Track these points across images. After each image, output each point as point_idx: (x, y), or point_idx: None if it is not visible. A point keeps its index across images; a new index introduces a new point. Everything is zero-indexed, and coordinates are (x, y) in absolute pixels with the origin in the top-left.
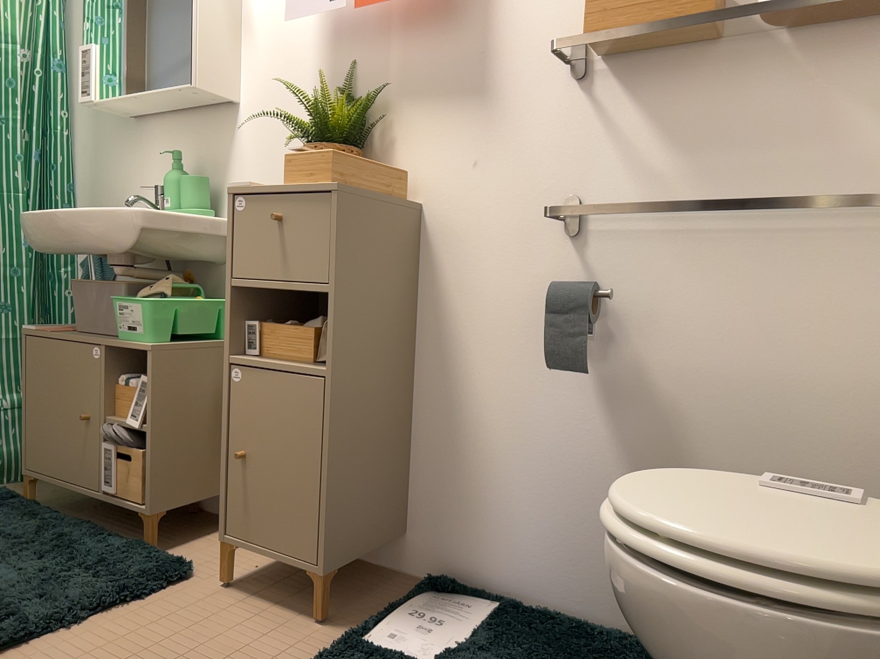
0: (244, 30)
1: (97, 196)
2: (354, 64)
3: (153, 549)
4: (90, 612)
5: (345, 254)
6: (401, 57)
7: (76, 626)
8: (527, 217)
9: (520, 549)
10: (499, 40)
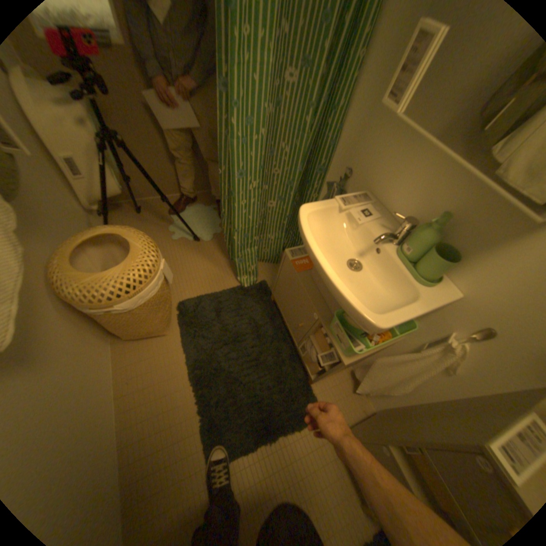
0: None
1: (356, 146)
2: None
3: (311, 393)
4: (281, 443)
5: None
6: None
7: (275, 446)
8: None
9: None
10: None
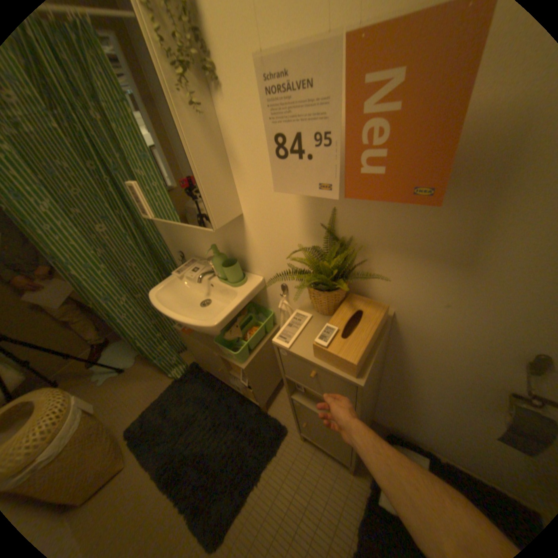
0: (230, 161)
1: (172, 239)
2: (334, 209)
3: (268, 418)
4: (262, 478)
5: (365, 398)
6: (382, 213)
7: (259, 484)
8: (491, 347)
9: (441, 443)
10: (504, 224)
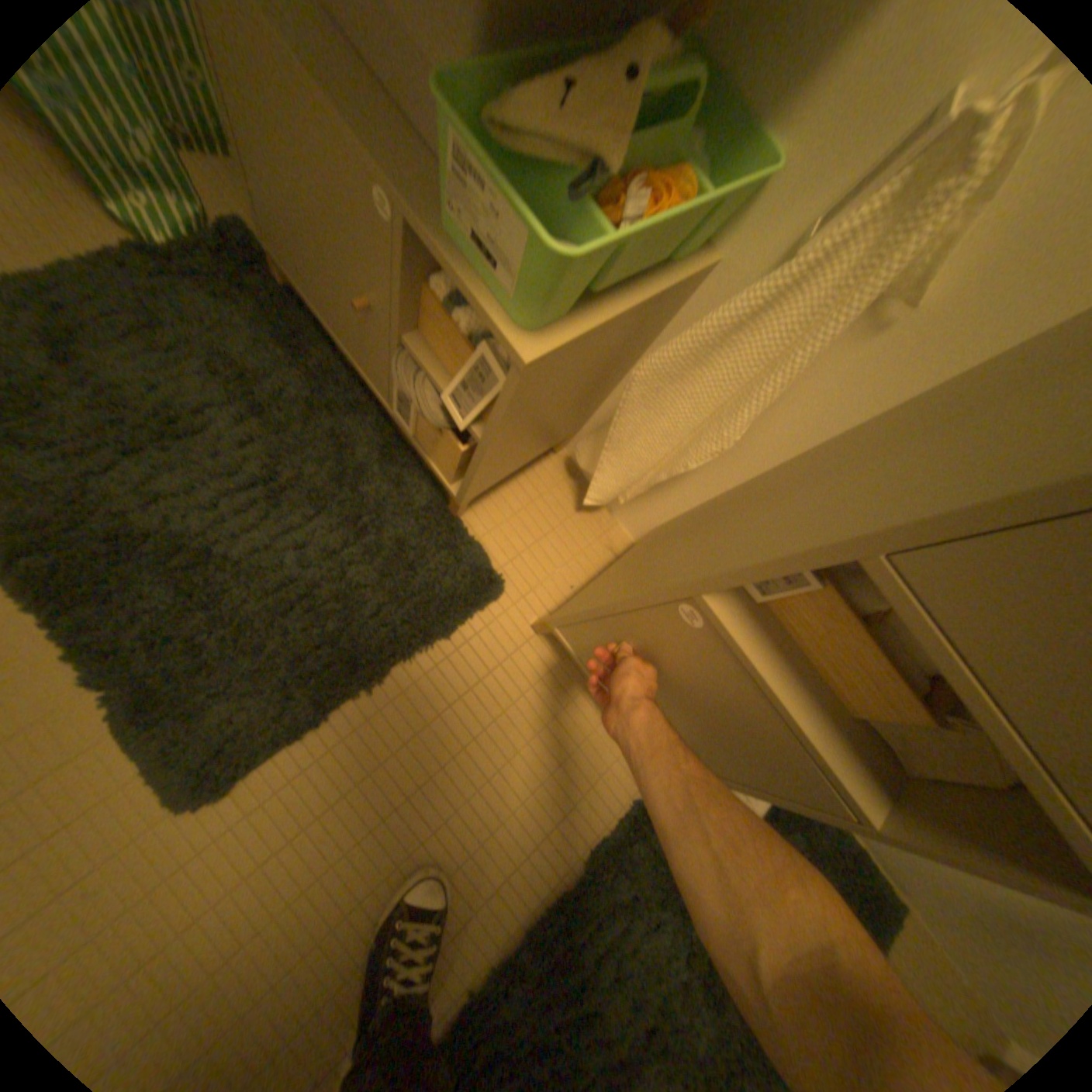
0: None
1: None
2: None
3: (463, 534)
4: (396, 678)
5: None
6: None
7: (382, 688)
8: None
9: None
10: None
